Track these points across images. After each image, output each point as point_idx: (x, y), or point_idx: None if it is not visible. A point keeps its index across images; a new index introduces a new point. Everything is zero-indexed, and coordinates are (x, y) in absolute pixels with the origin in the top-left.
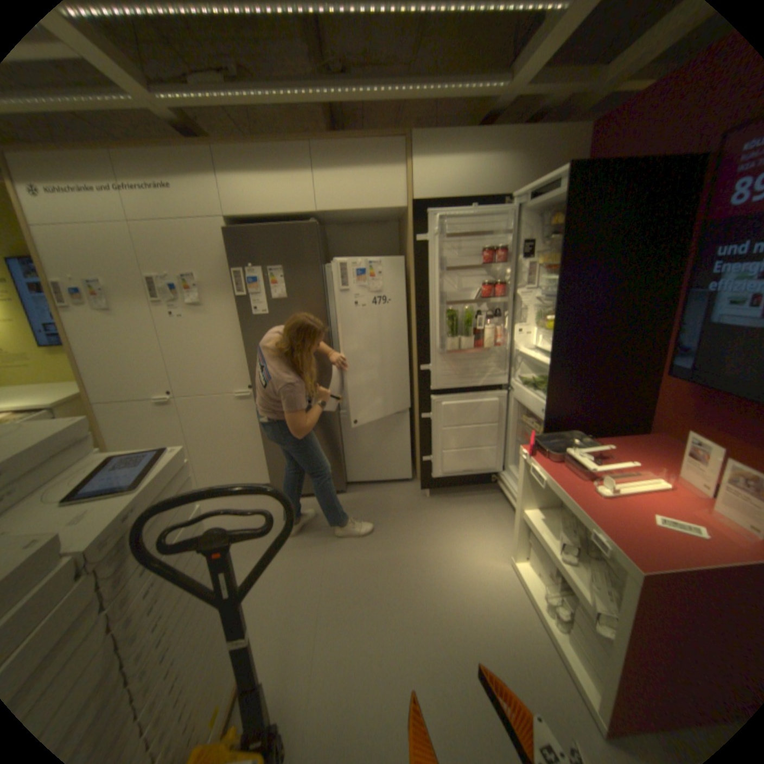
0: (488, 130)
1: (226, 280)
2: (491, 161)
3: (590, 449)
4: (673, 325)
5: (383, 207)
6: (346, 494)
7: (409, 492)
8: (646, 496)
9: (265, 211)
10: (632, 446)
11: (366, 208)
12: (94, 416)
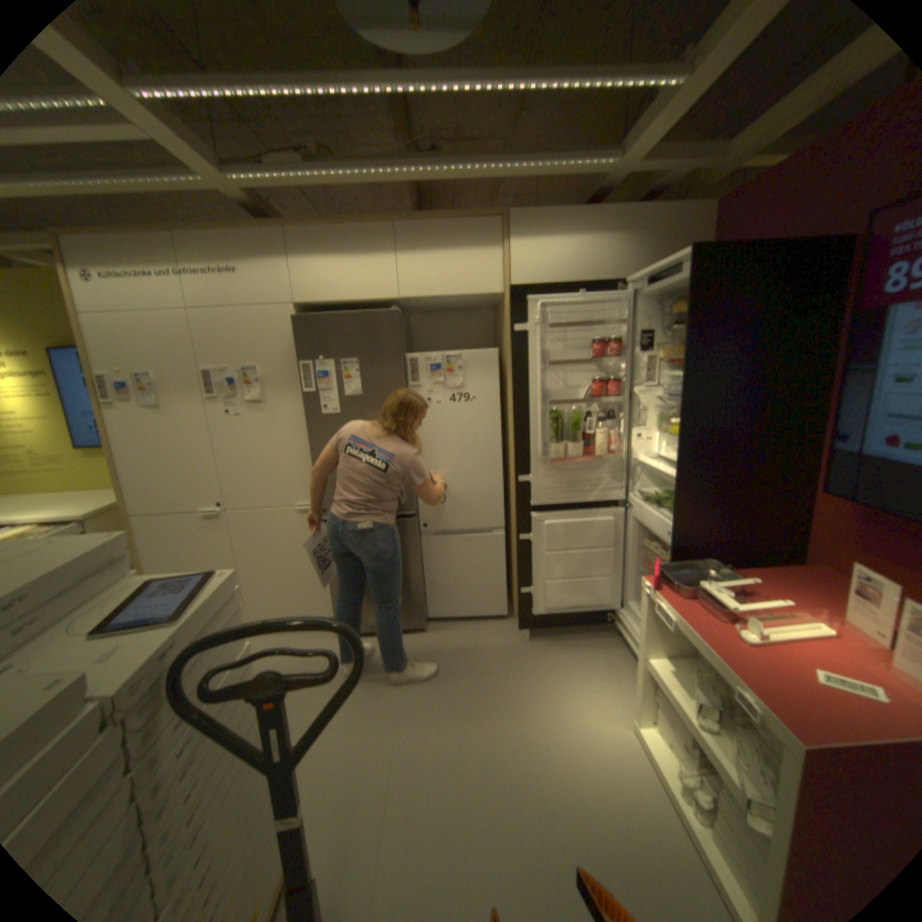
0: (596, 209)
1: (293, 374)
2: (601, 242)
3: (729, 582)
4: (826, 432)
5: (476, 293)
6: (426, 634)
7: (504, 633)
8: (803, 644)
9: (341, 298)
10: (783, 580)
11: (456, 294)
12: (130, 530)
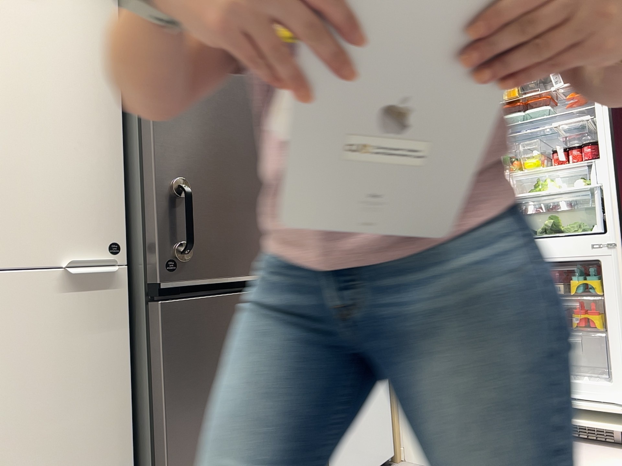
0: None
1: None
2: None
3: None
4: None
5: None
6: None
7: None
8: None
9: None
10: None
11: None
12: None
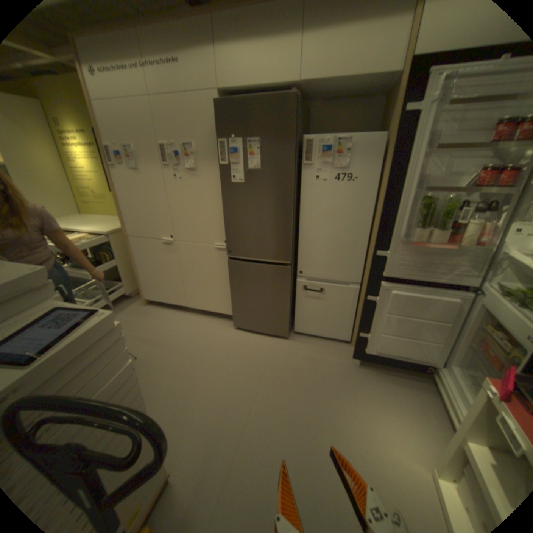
0: None
1: (216, 150)
2: None
3: None
4: None
5: (373, 71)
6: (288, 341)
7: (342, 355)
8: None
9: (252, 82)
10: None
11: (353, 74)
12: (129, 244)
